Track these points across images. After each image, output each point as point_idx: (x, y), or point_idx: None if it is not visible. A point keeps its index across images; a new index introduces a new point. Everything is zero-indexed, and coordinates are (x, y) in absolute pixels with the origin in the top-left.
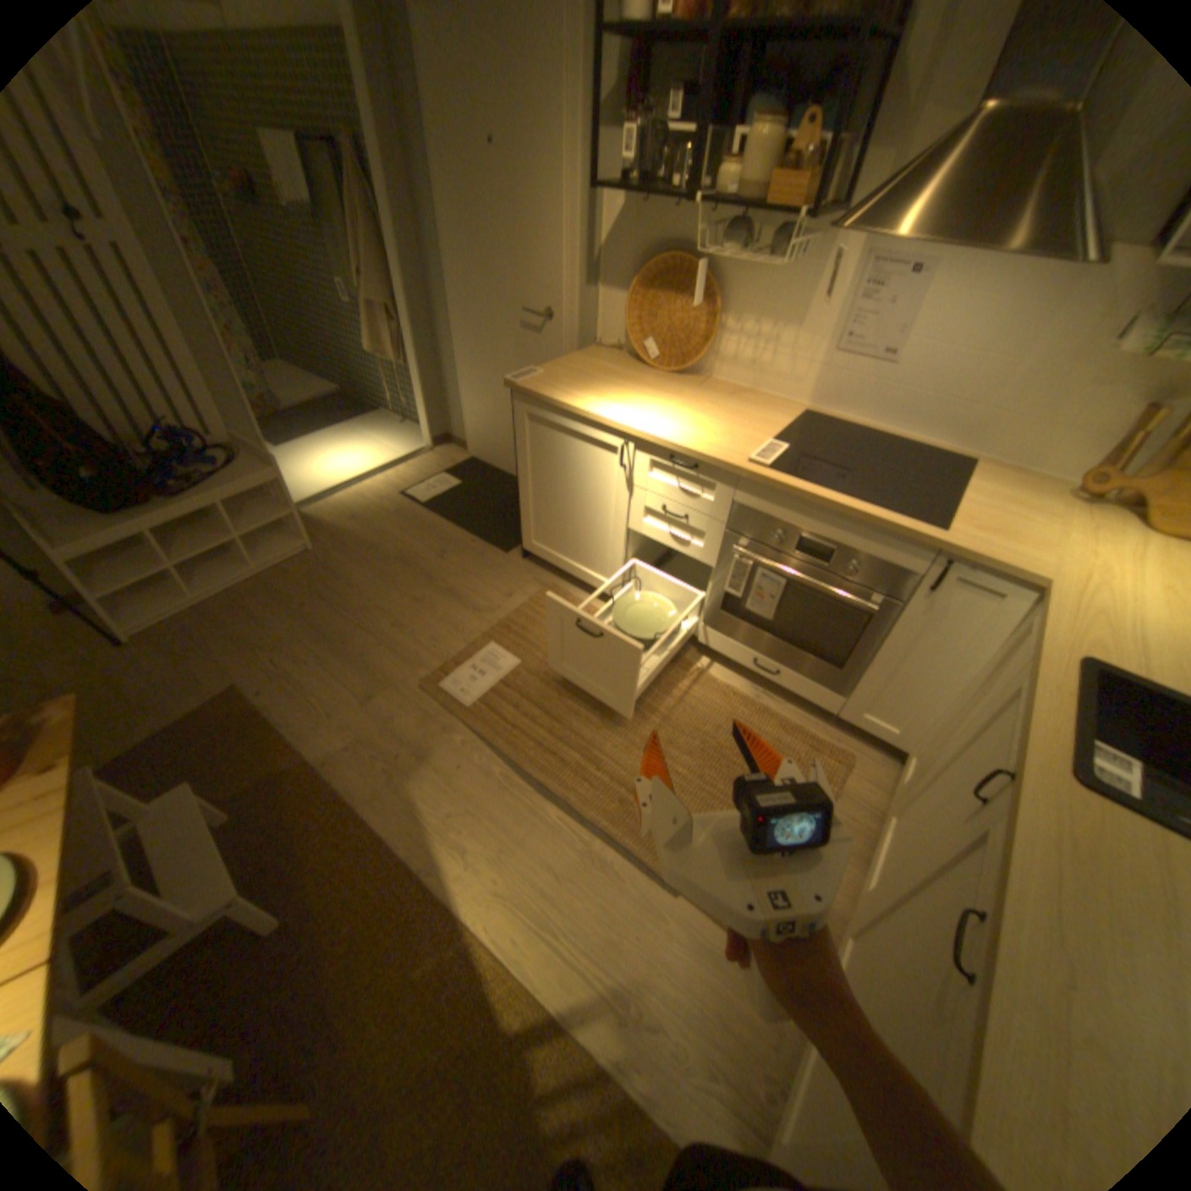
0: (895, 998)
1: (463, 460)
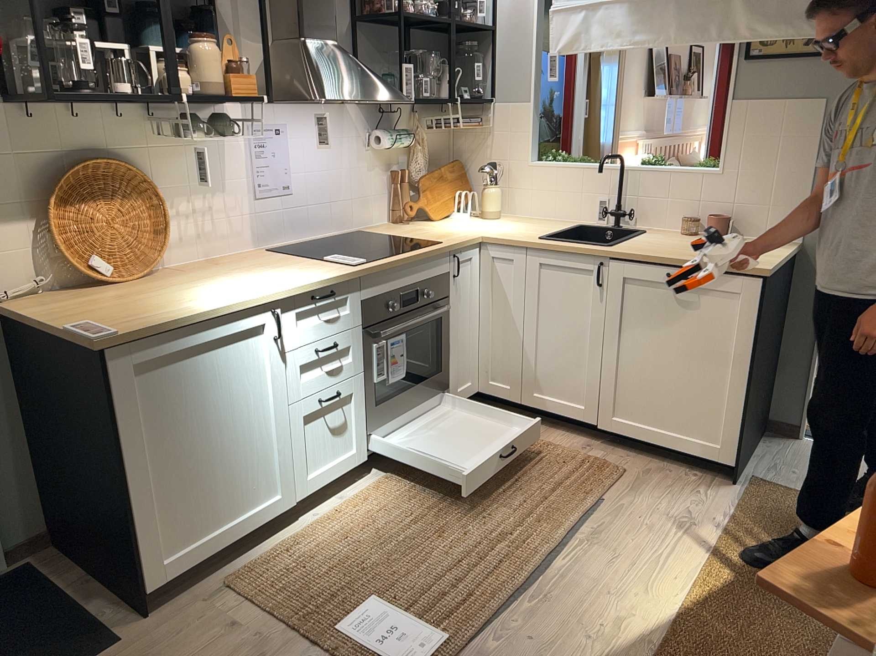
0: (674, 348)
1: None
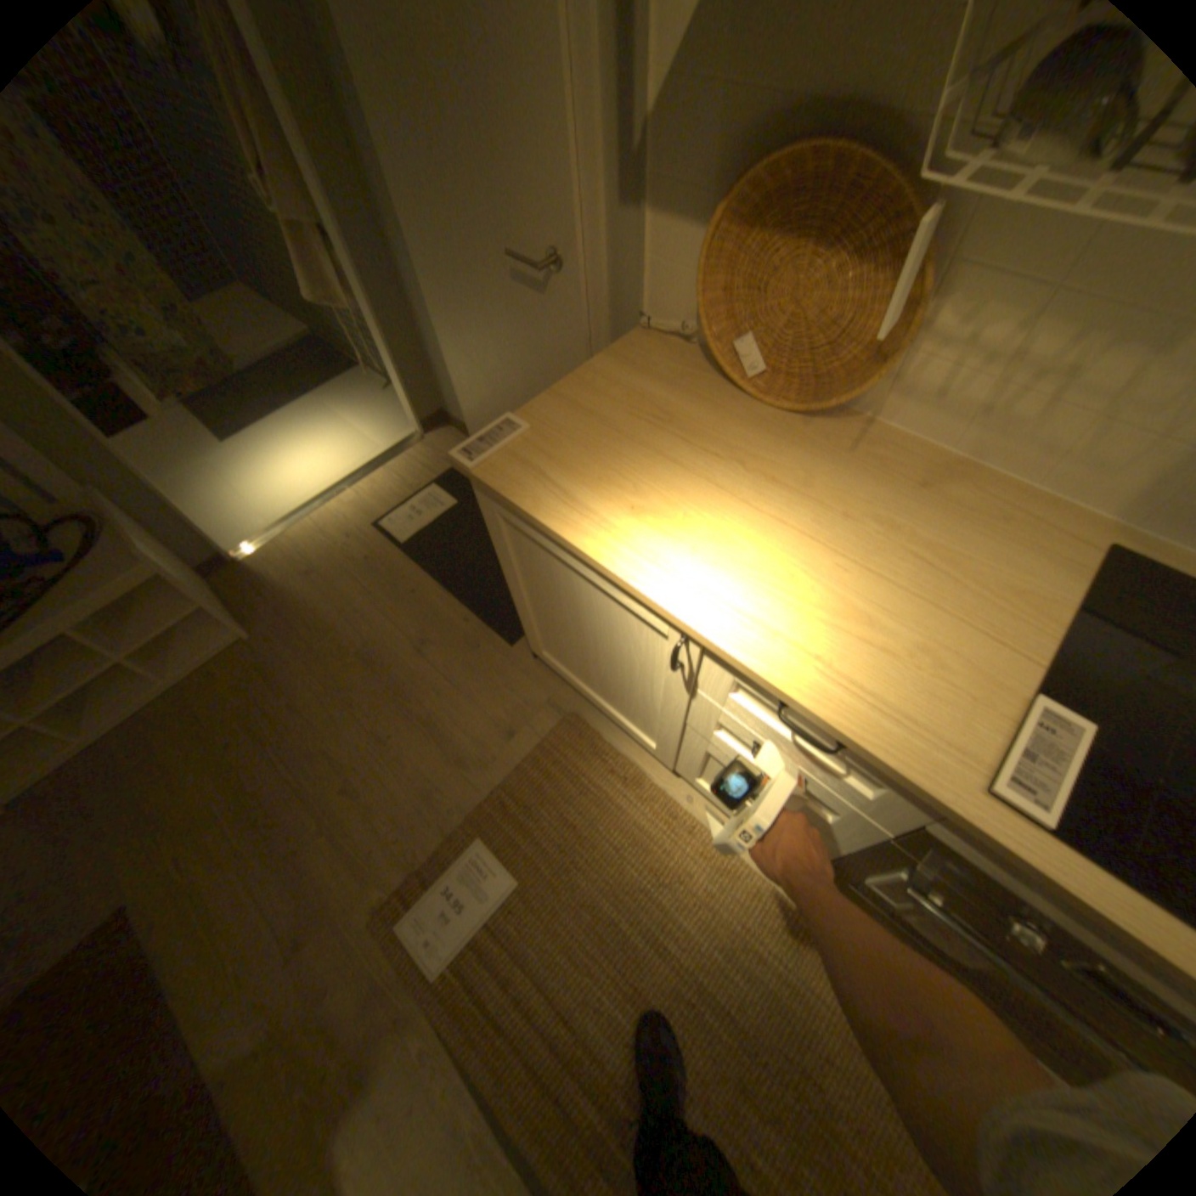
0: None
1: None
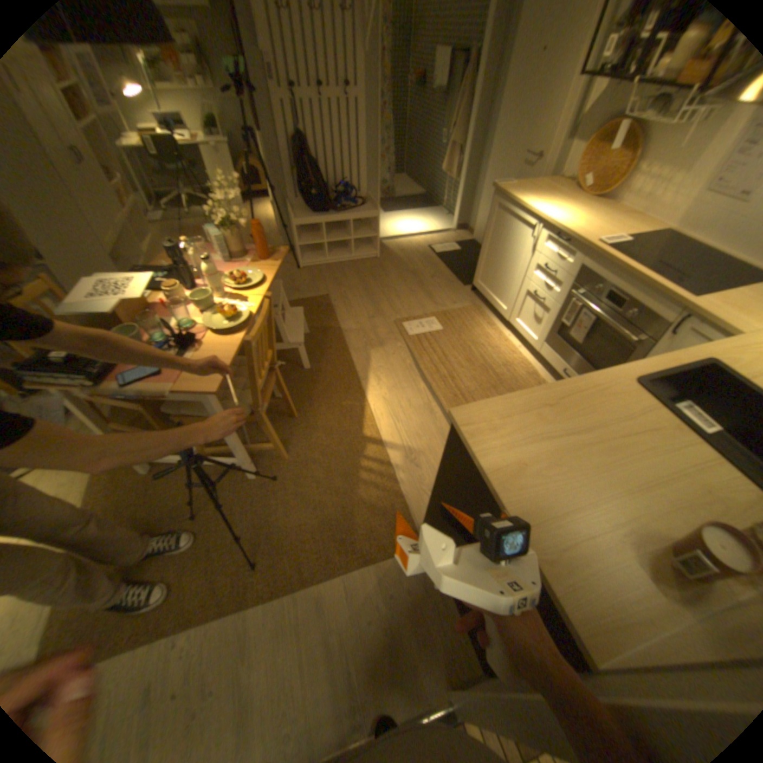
0: None
1: (467, 240)
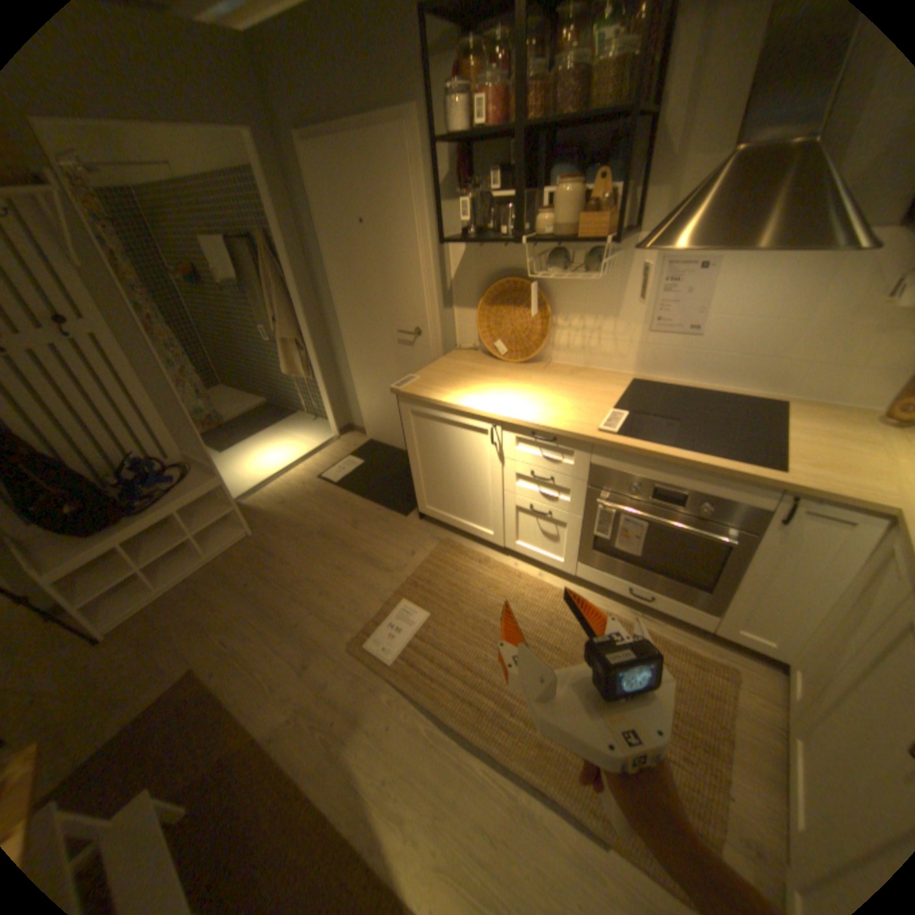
0: None
1: (363, 442)
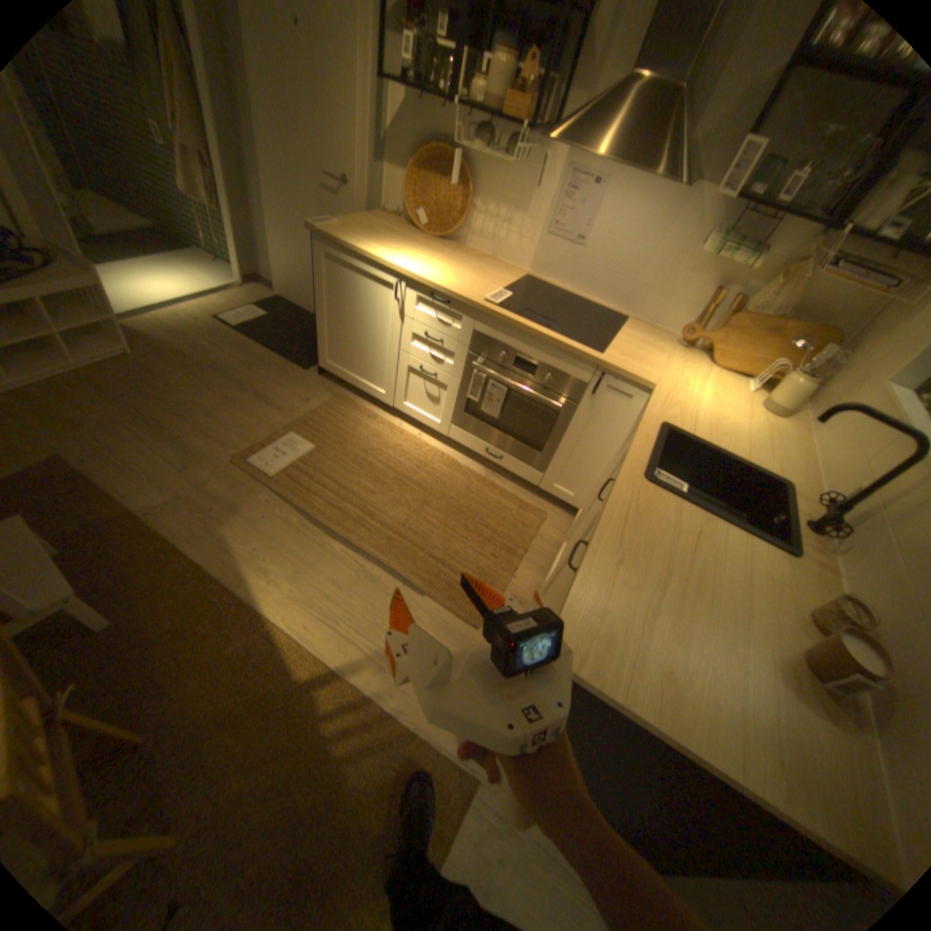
0: None
1: (269, 298)
